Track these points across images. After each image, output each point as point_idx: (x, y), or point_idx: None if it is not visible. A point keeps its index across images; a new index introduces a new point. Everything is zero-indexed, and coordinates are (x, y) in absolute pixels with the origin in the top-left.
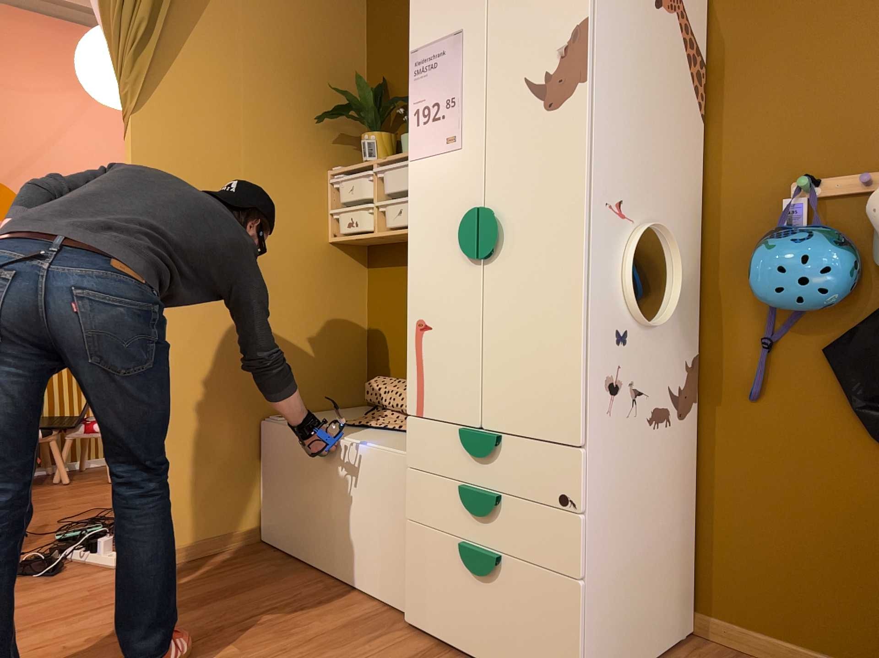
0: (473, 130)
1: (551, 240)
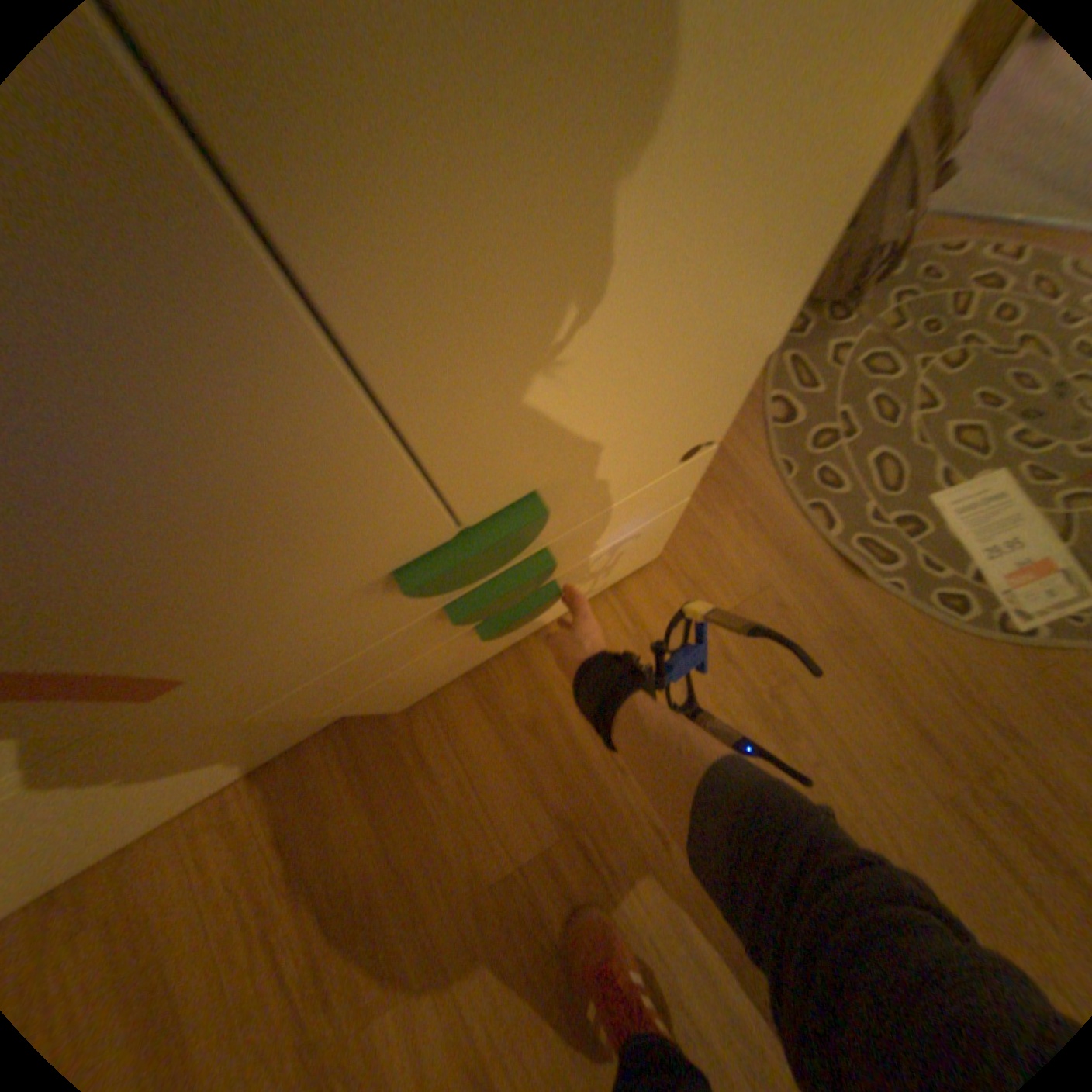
0: None
1: None
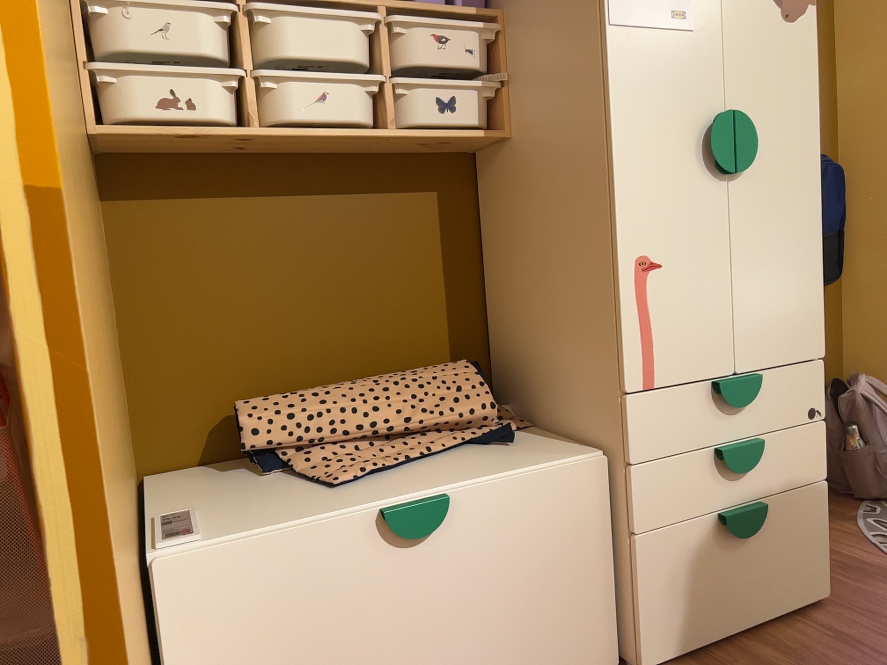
0: (707, 13)
1: (793, 159)
